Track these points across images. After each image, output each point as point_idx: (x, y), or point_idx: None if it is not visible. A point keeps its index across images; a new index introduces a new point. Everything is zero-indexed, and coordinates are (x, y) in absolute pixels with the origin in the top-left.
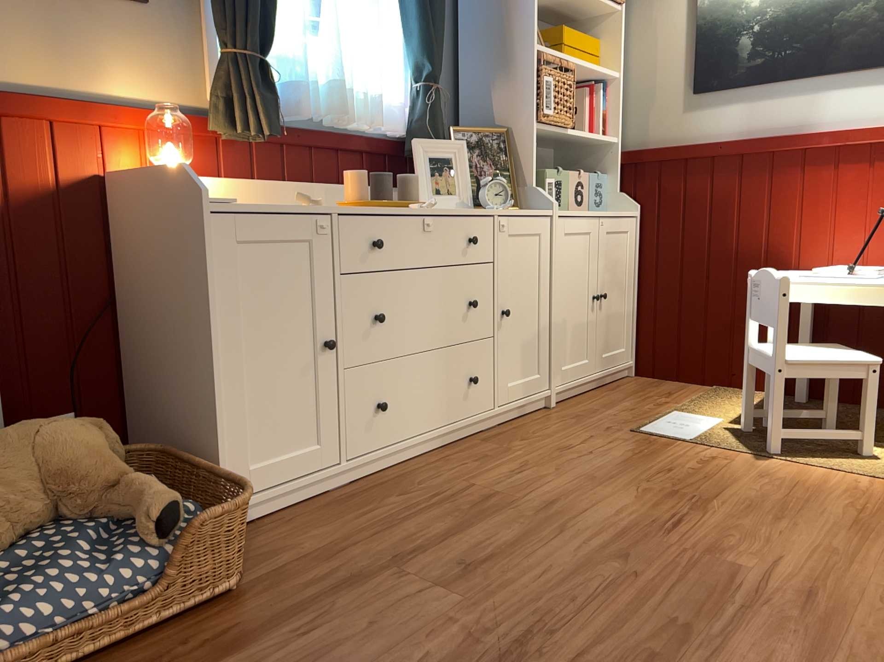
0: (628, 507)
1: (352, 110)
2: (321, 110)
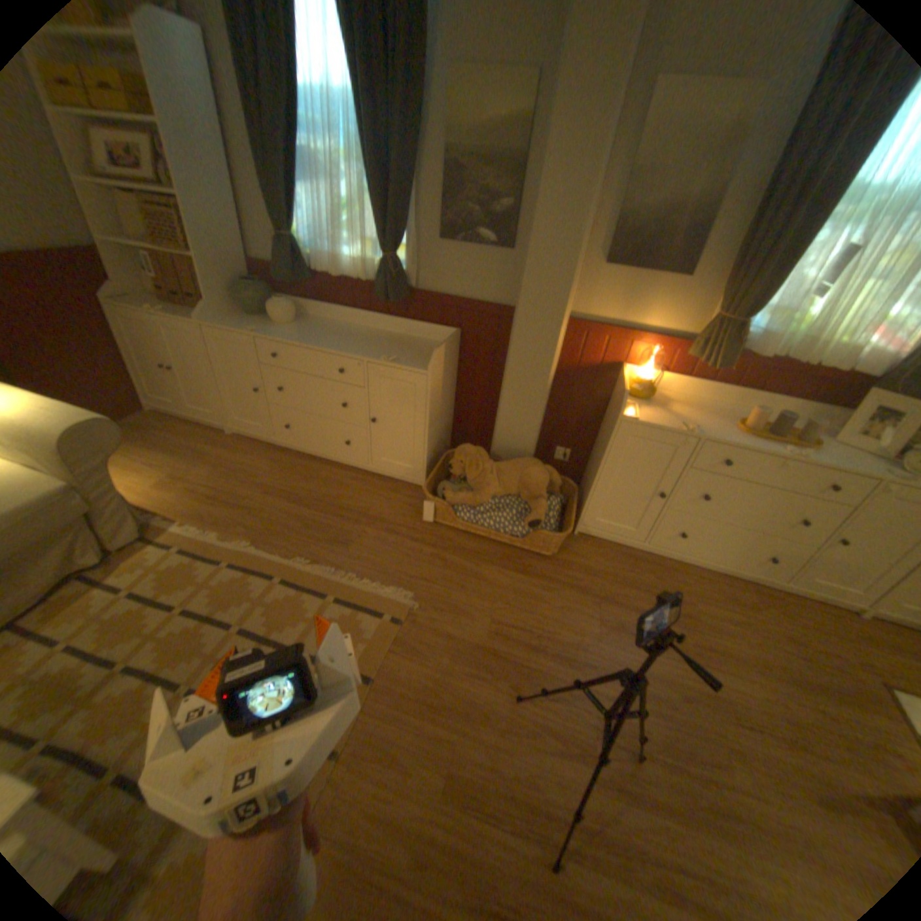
0: (751, 697)
1: (830, 351)
2: (793, 350)
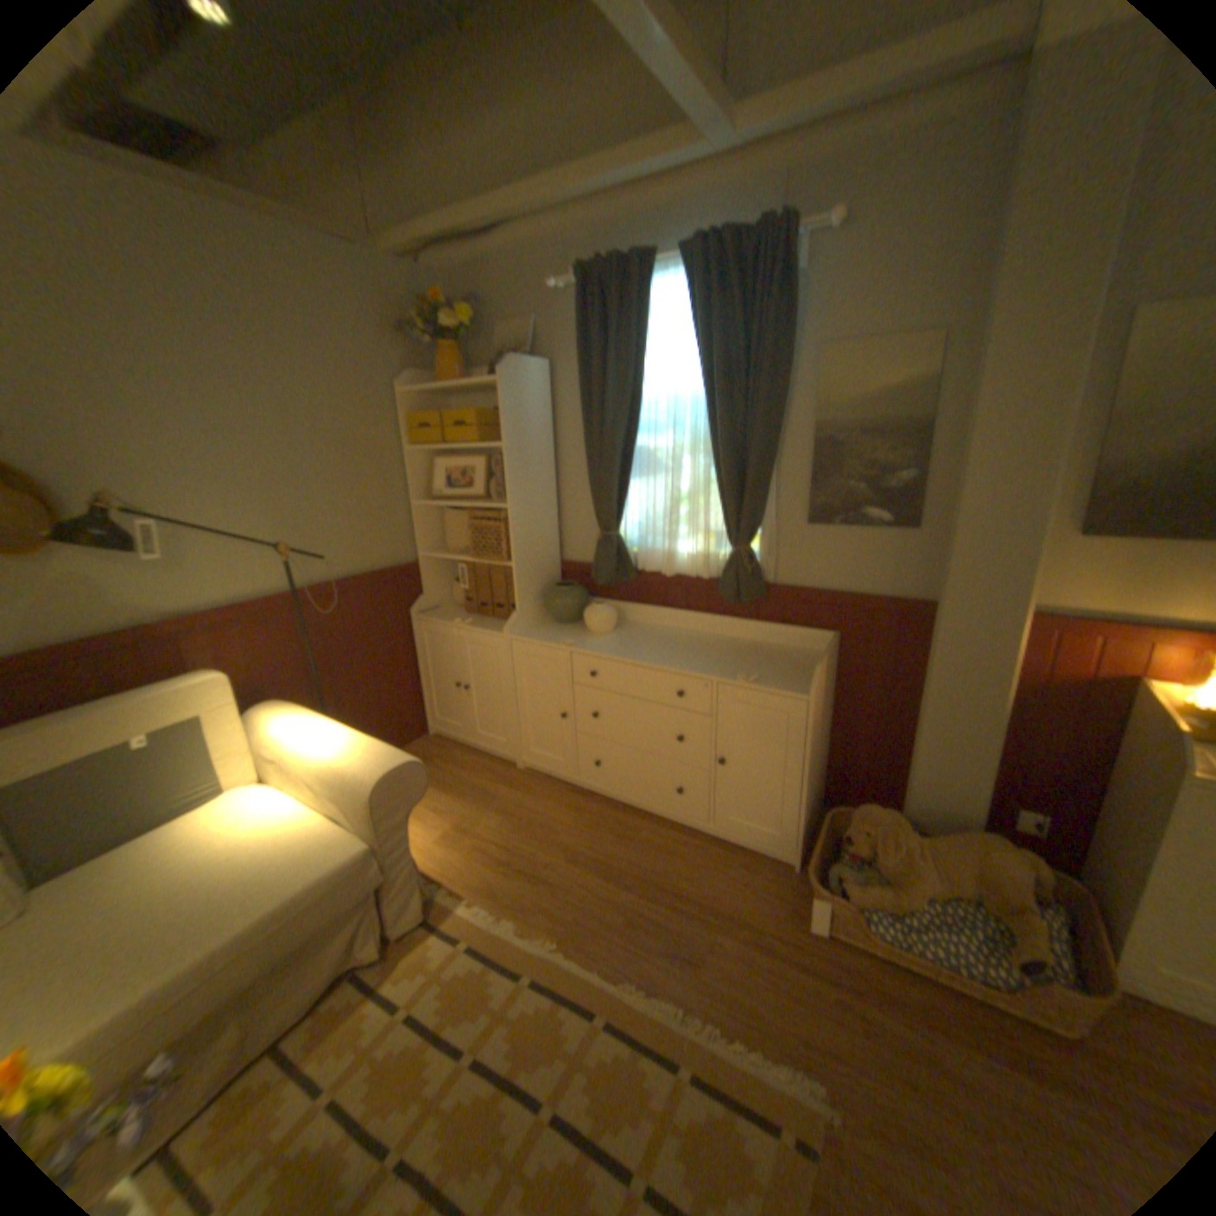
0: None
1: None
2: None
